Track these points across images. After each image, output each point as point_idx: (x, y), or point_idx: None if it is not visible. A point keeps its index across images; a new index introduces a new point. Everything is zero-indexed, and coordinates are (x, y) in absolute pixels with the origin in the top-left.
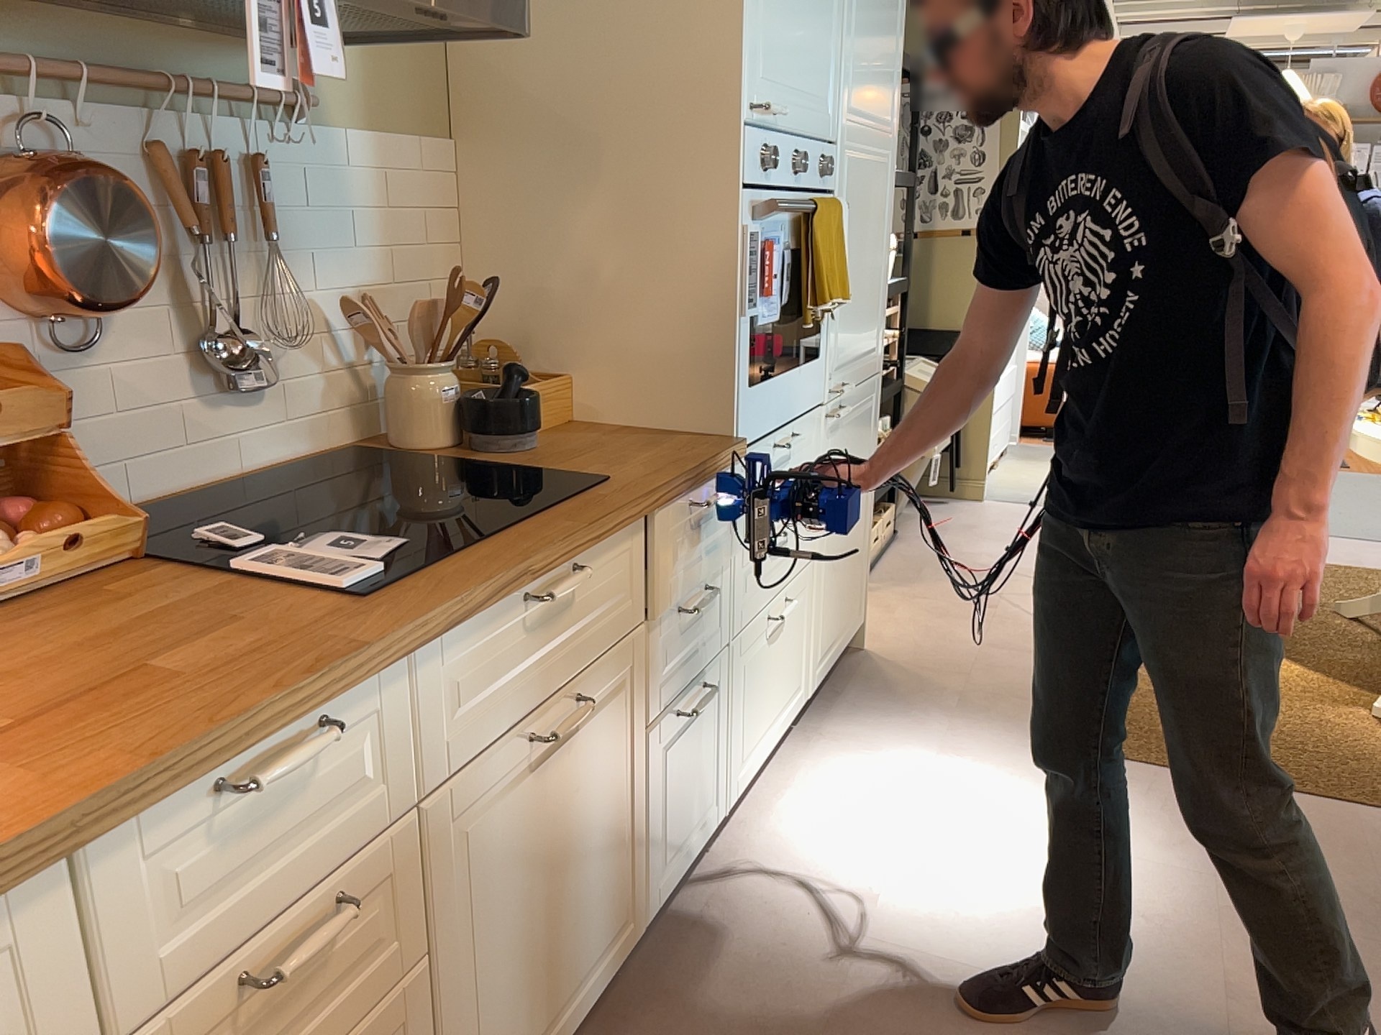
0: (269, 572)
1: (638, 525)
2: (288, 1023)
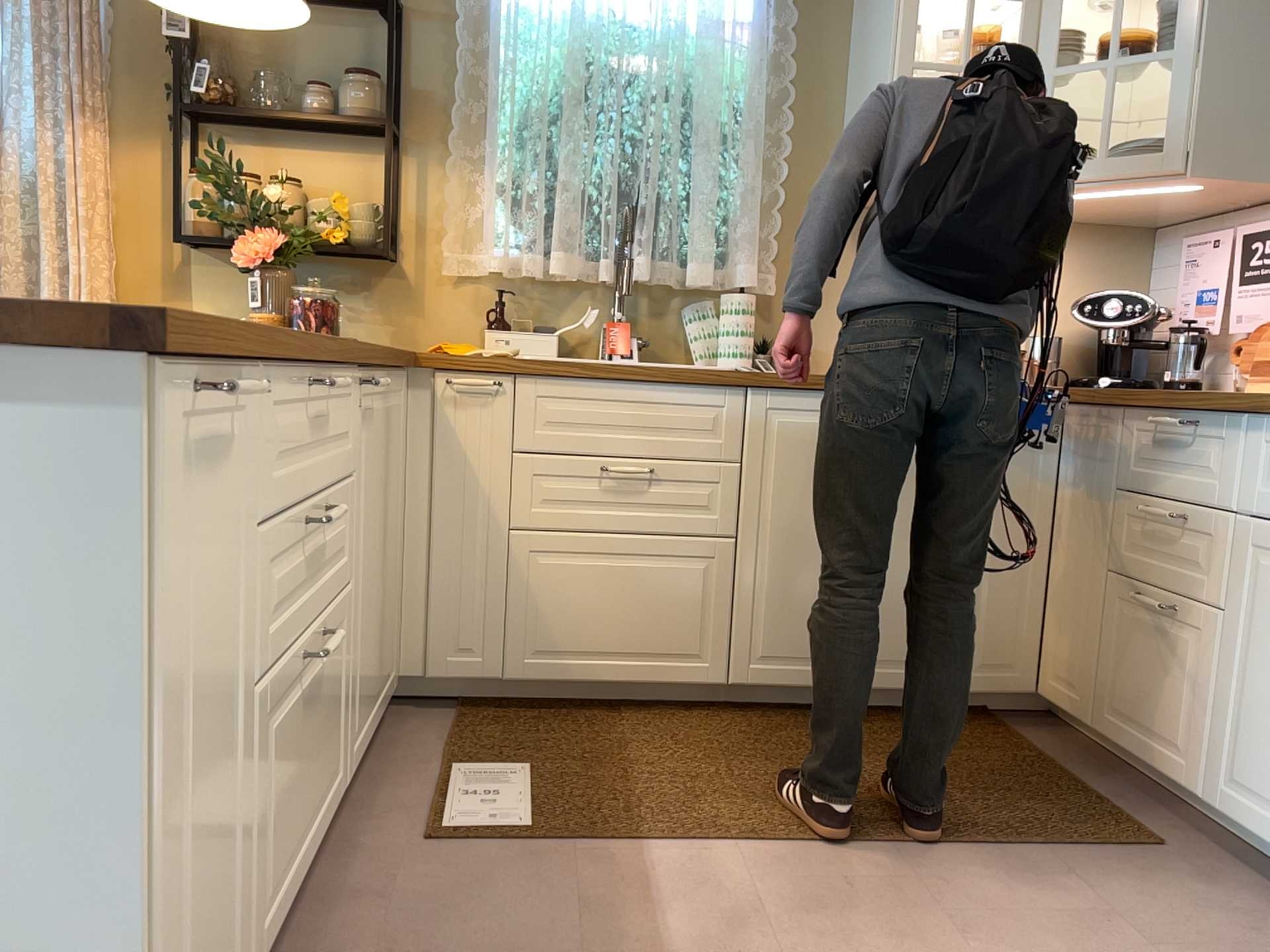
0: None
1: None
2: (1159, 554)
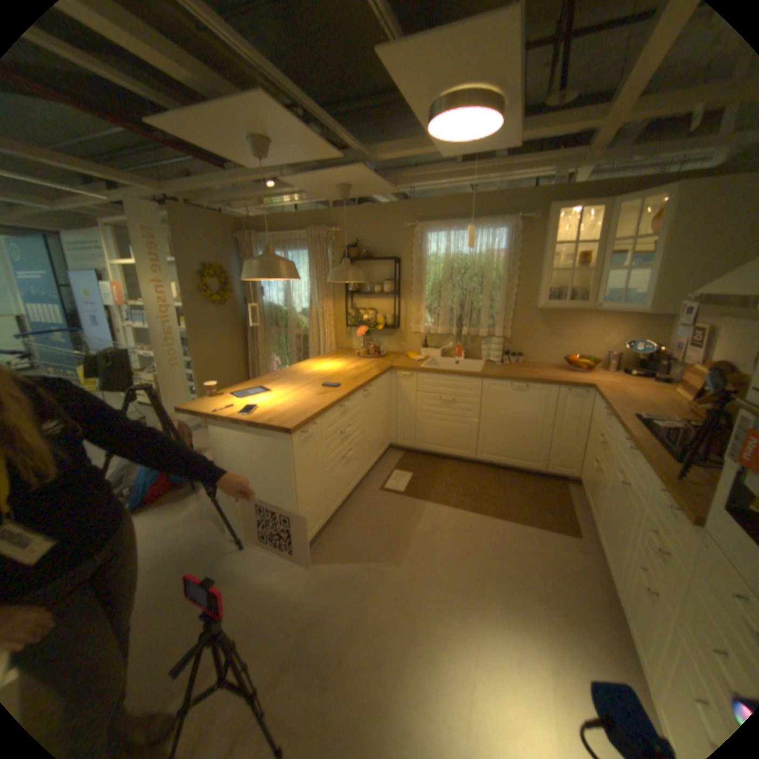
0: (664, 417)
1: (659, 476)
2: (602, 451)
